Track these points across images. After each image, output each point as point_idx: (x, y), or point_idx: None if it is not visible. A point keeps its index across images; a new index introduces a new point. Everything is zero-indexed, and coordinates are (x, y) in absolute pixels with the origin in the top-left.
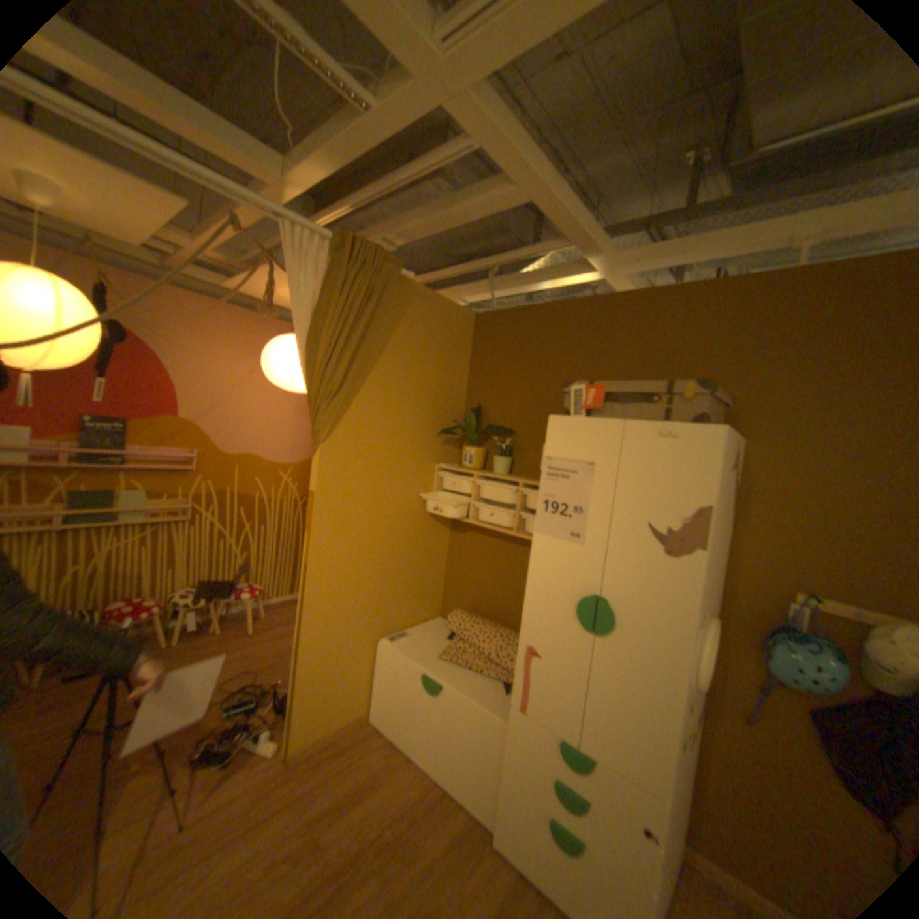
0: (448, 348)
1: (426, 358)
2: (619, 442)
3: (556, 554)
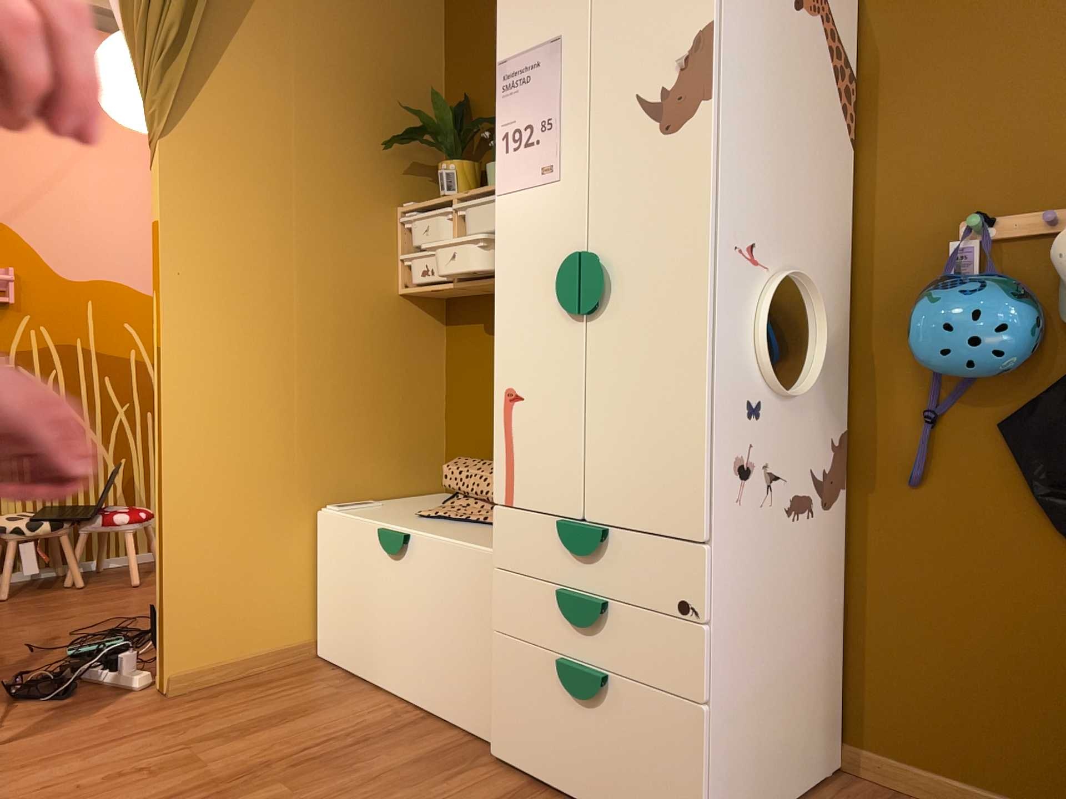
0: (396, 0)
1: (352, 12)
2: None
3: (527, 215)
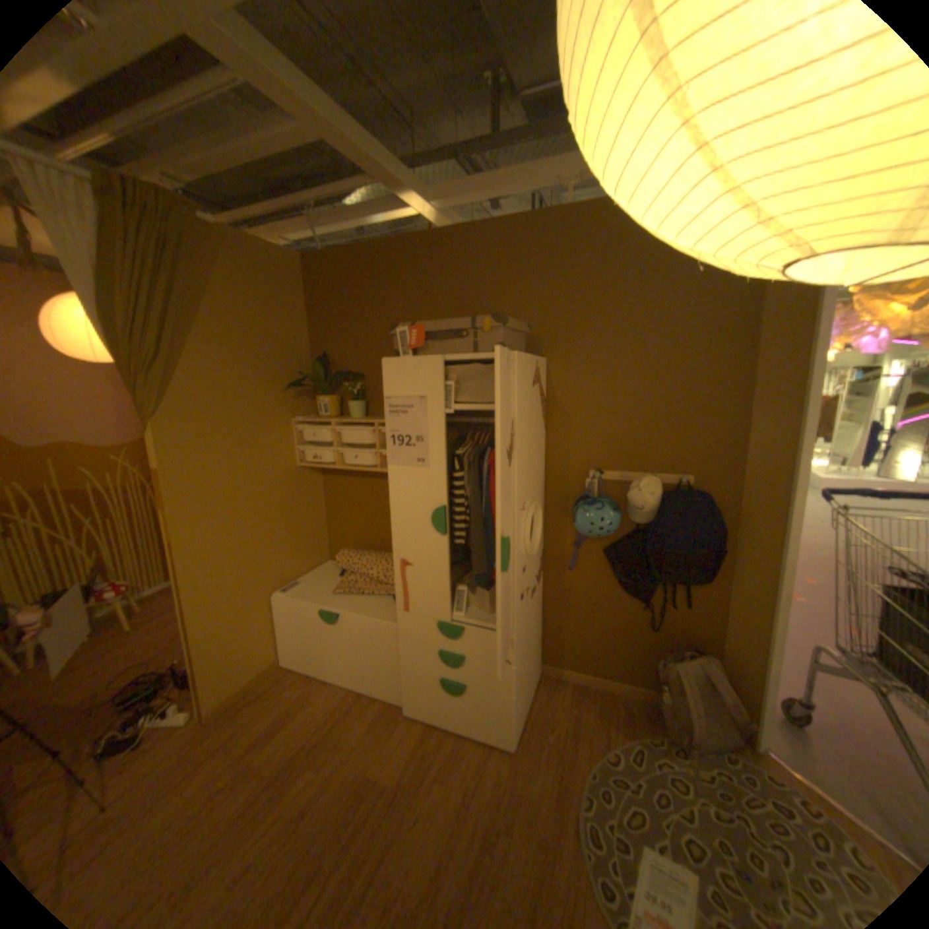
0: (277, 295)
1: (253, 309)
2: (441, 376)
3: (409, 480)
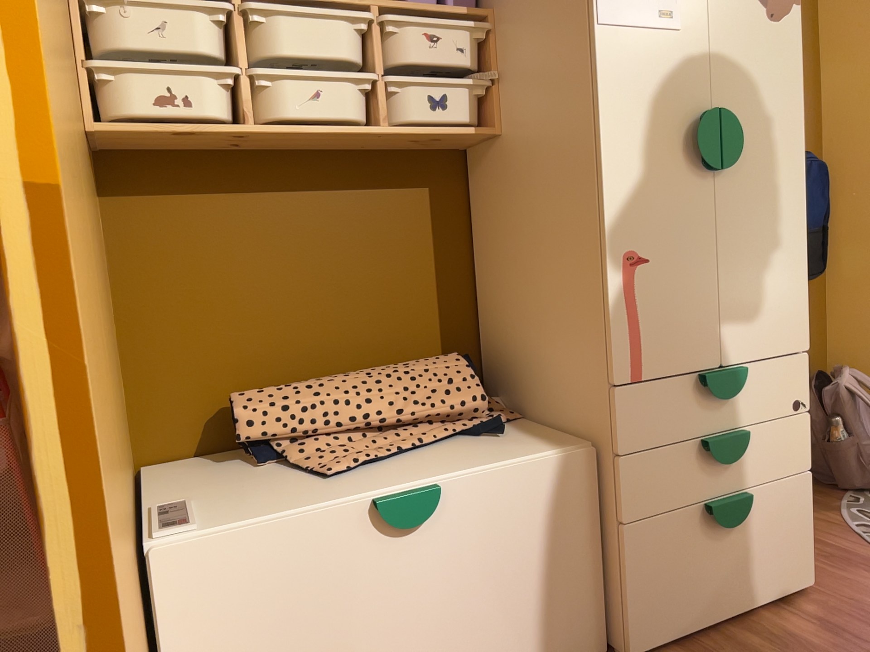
0: None
1: None
2: None
3: (642, 59)
